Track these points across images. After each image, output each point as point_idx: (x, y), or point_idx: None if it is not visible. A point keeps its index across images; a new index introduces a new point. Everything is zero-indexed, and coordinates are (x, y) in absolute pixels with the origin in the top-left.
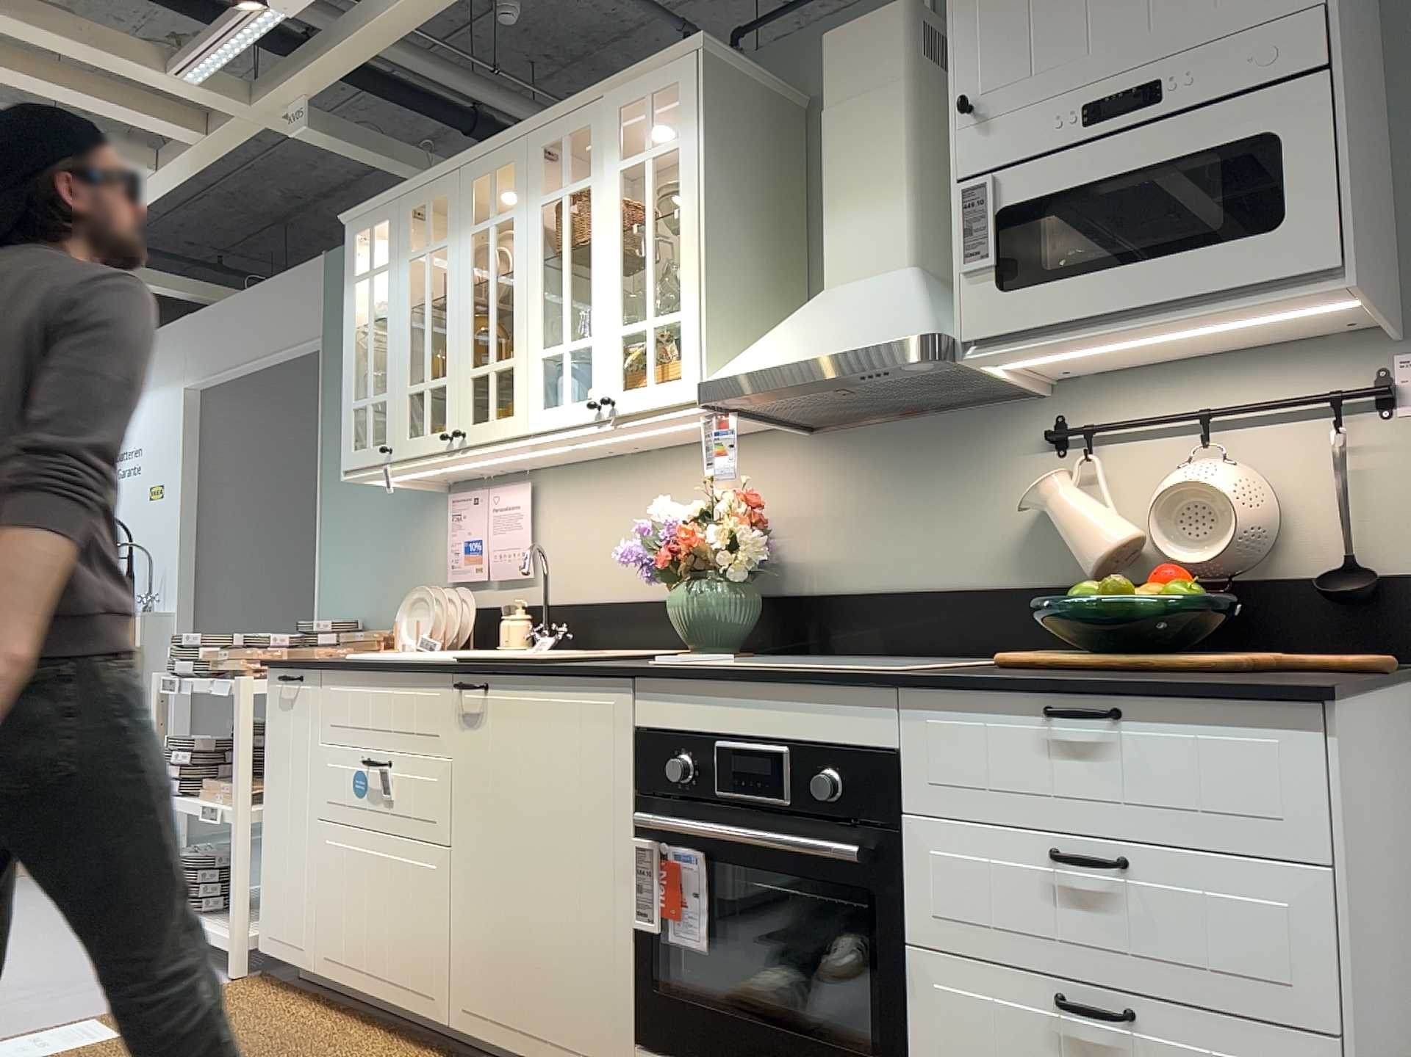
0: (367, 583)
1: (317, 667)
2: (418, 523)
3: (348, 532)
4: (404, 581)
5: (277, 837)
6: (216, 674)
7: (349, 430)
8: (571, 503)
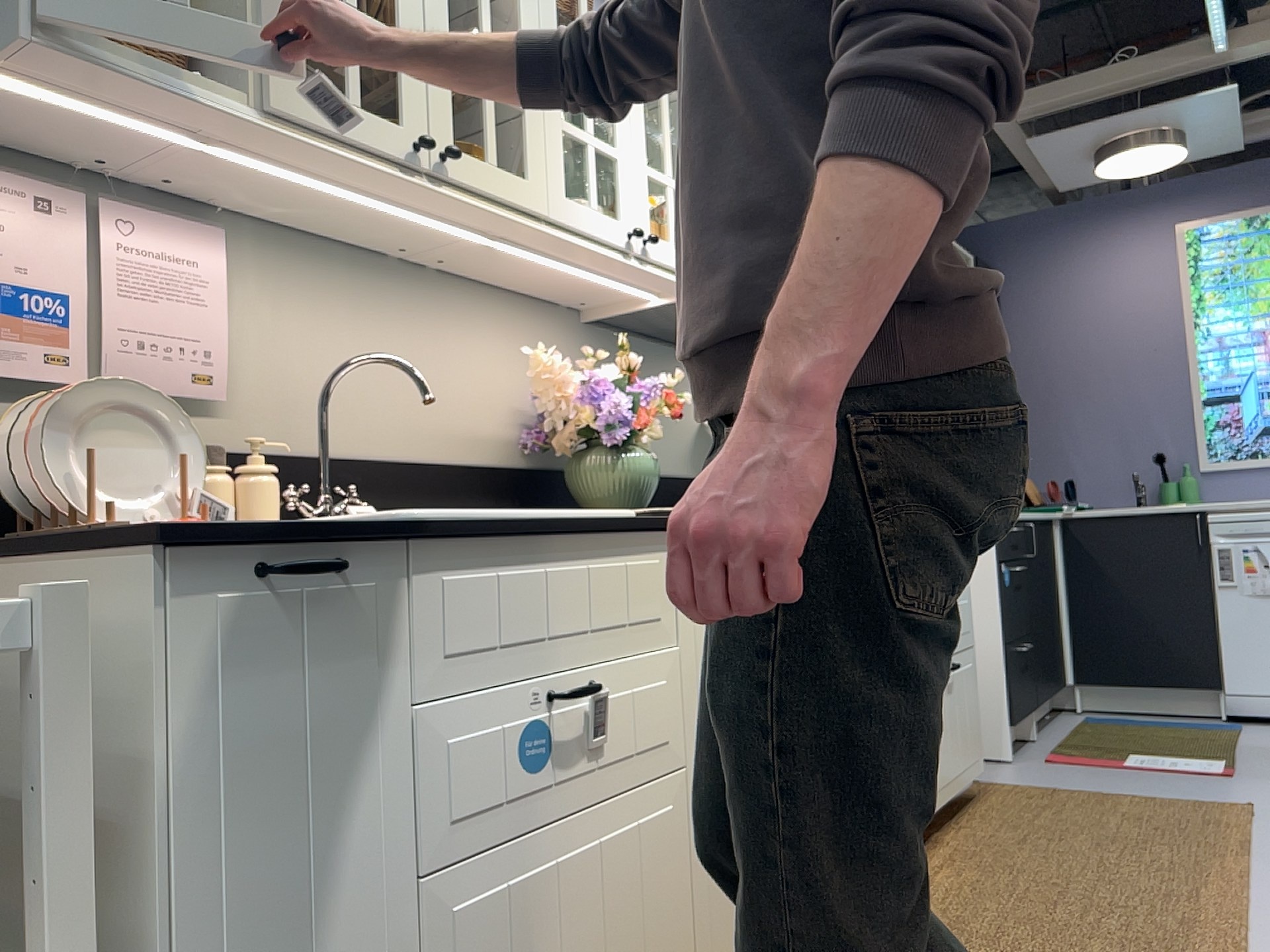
0: None
1: (407, 536)
2: None
3: None
4: None
5: None
6: None
7: None
8: (298, 295)
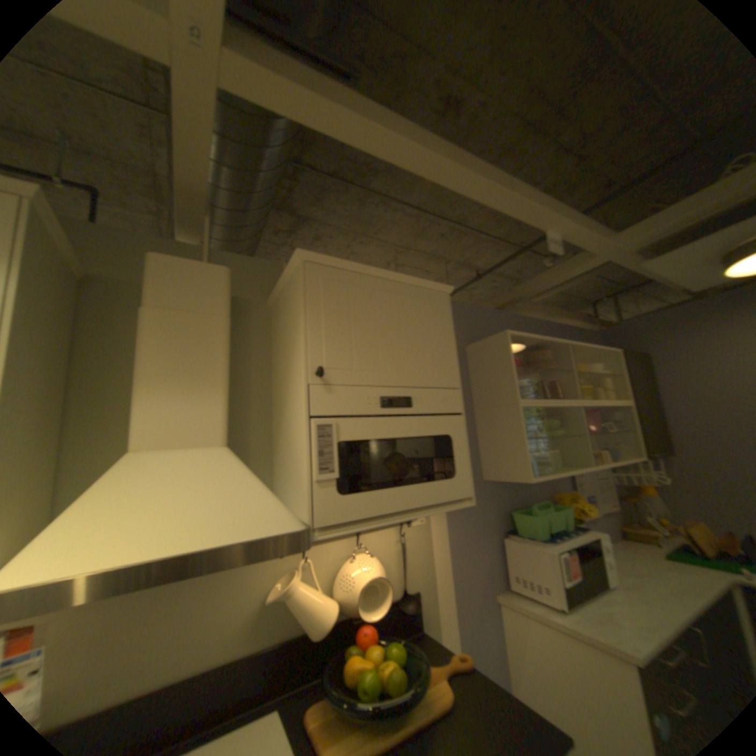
0: None
1: None
2: None
3: None
4: None
5: None
6: None
7: None
8: None
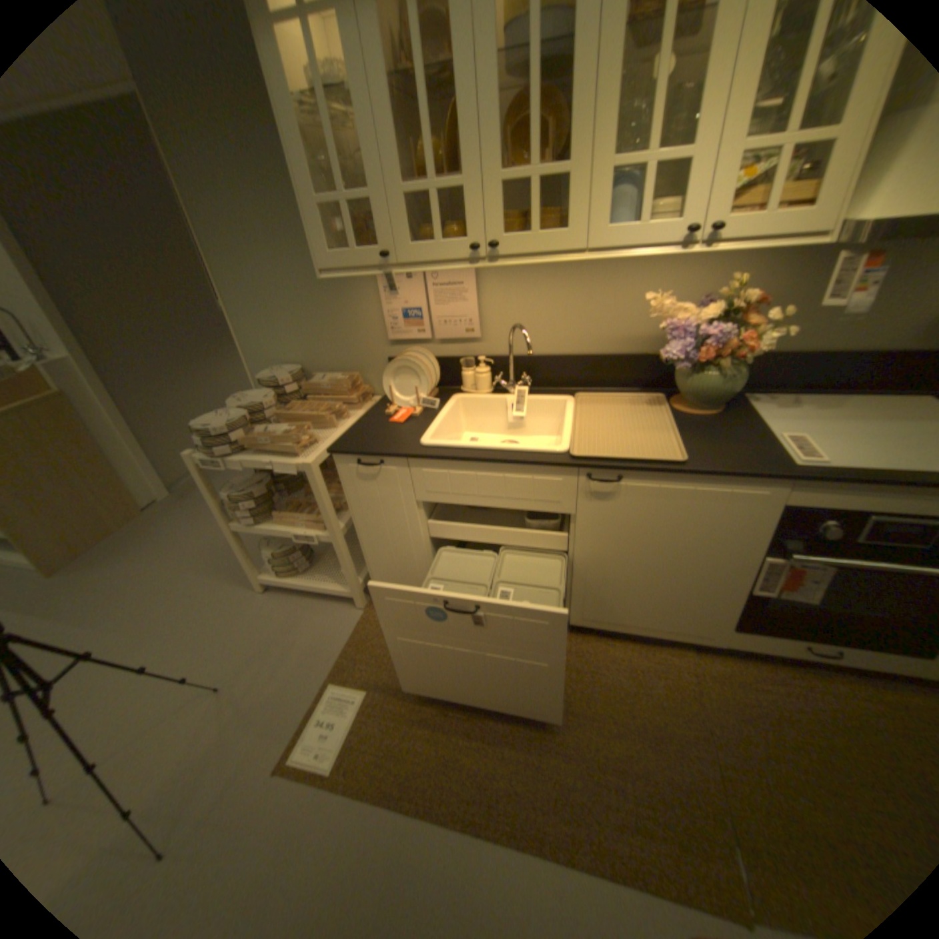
0: (294, 339)
1: (405, 459)
2: (339, 292)
3: (255, 297)
4: (337, 337)
5: (380, 548)
6: (254, 452)
7: (316, 229)
8: (517, 281)
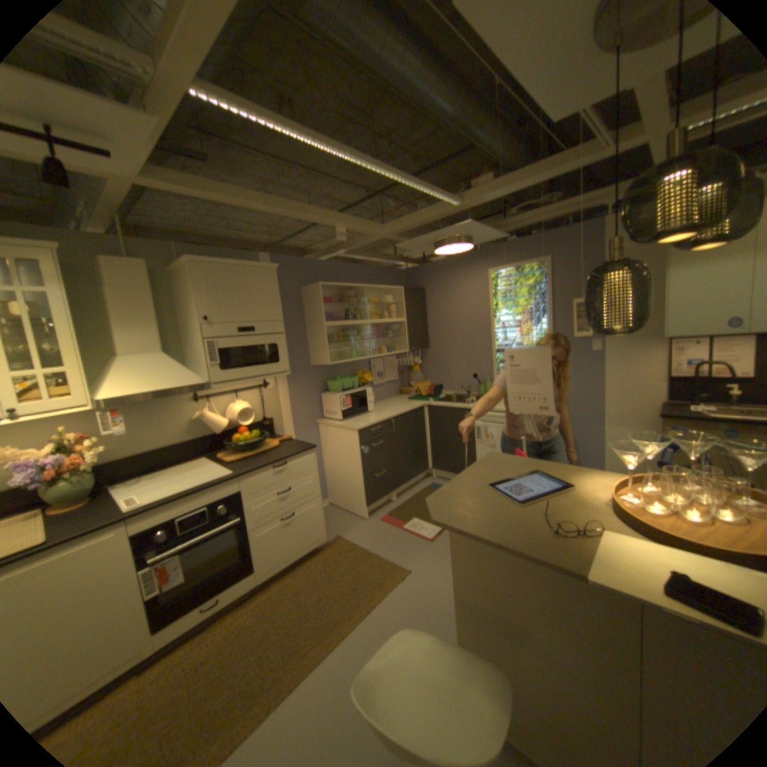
0: None
1: None
2: None
3: None
4: None
5: None
6: None
7: None
8: None
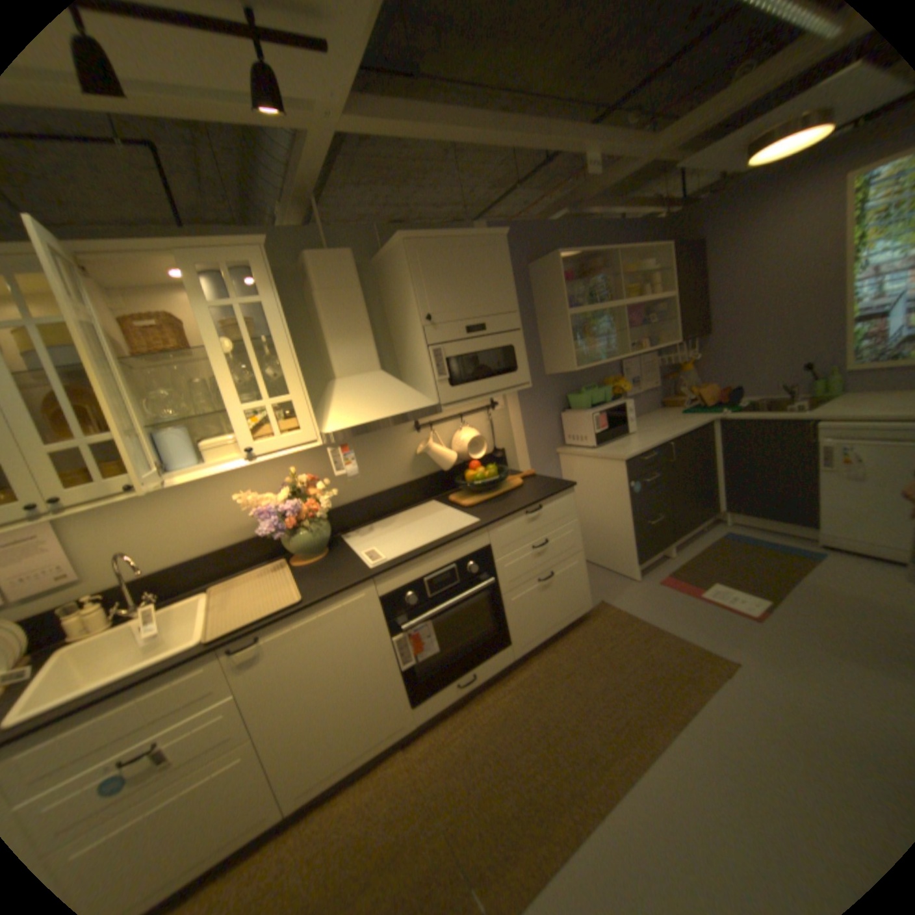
0: None
1: None
2: None
3: None
4: None
5: None
6: None
7: None
8: (109, 517)
